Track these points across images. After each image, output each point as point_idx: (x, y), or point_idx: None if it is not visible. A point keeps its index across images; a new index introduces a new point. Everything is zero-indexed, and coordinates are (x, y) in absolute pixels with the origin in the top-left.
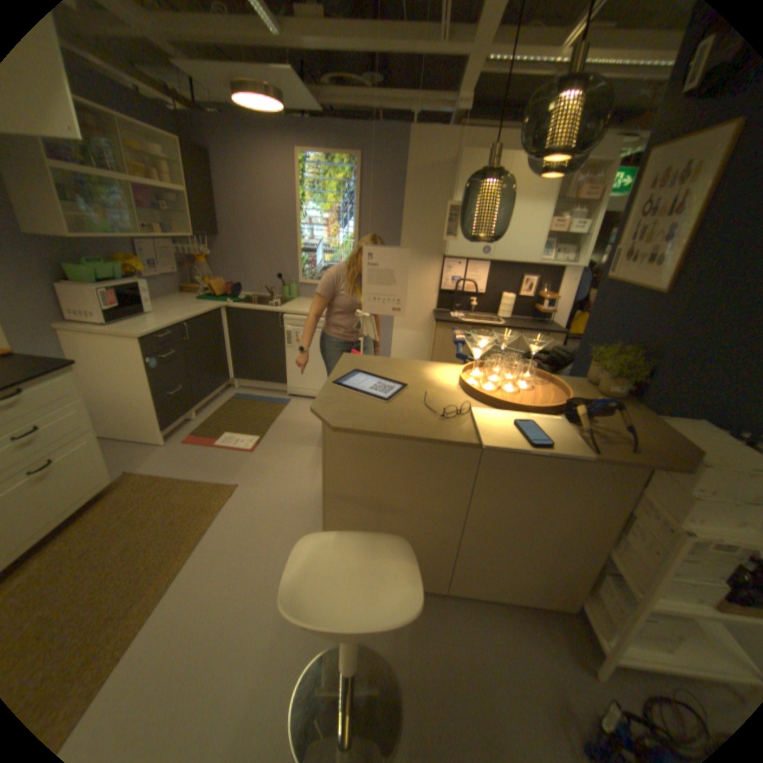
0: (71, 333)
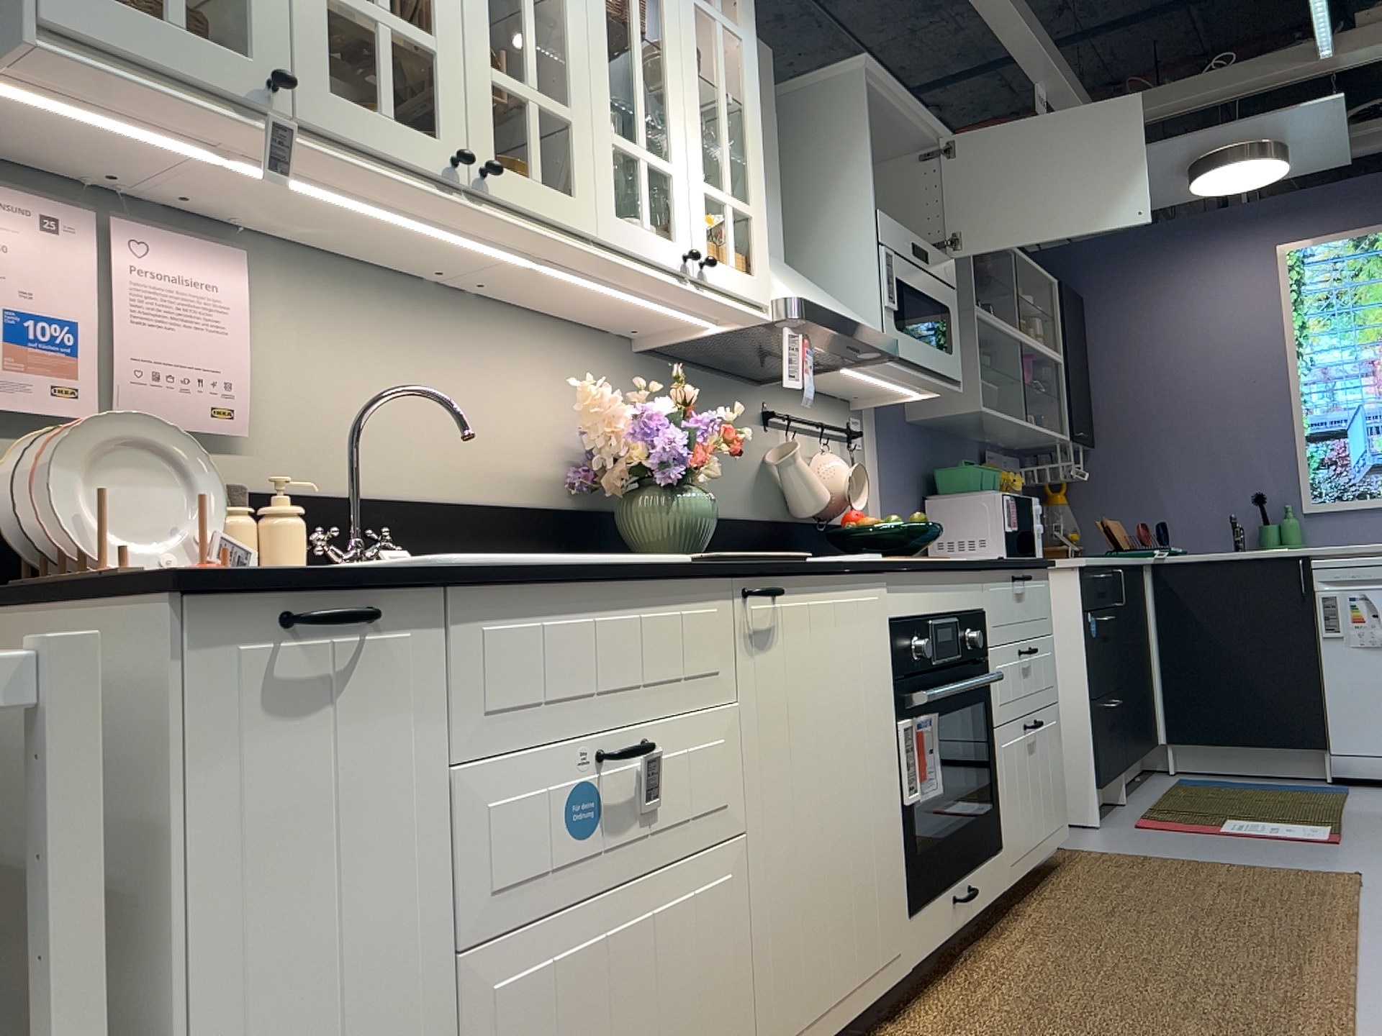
0: None
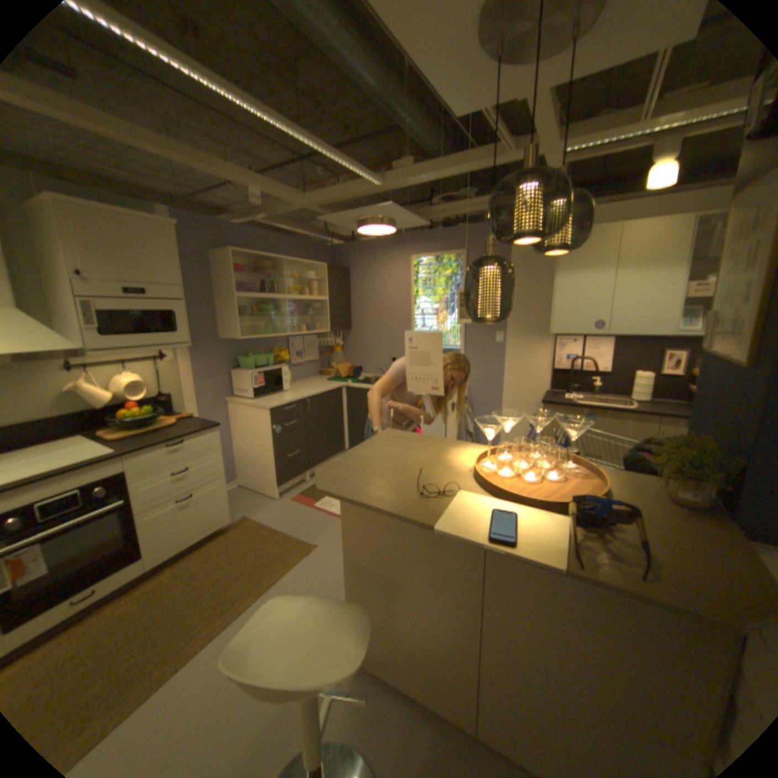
0: (234, 404)
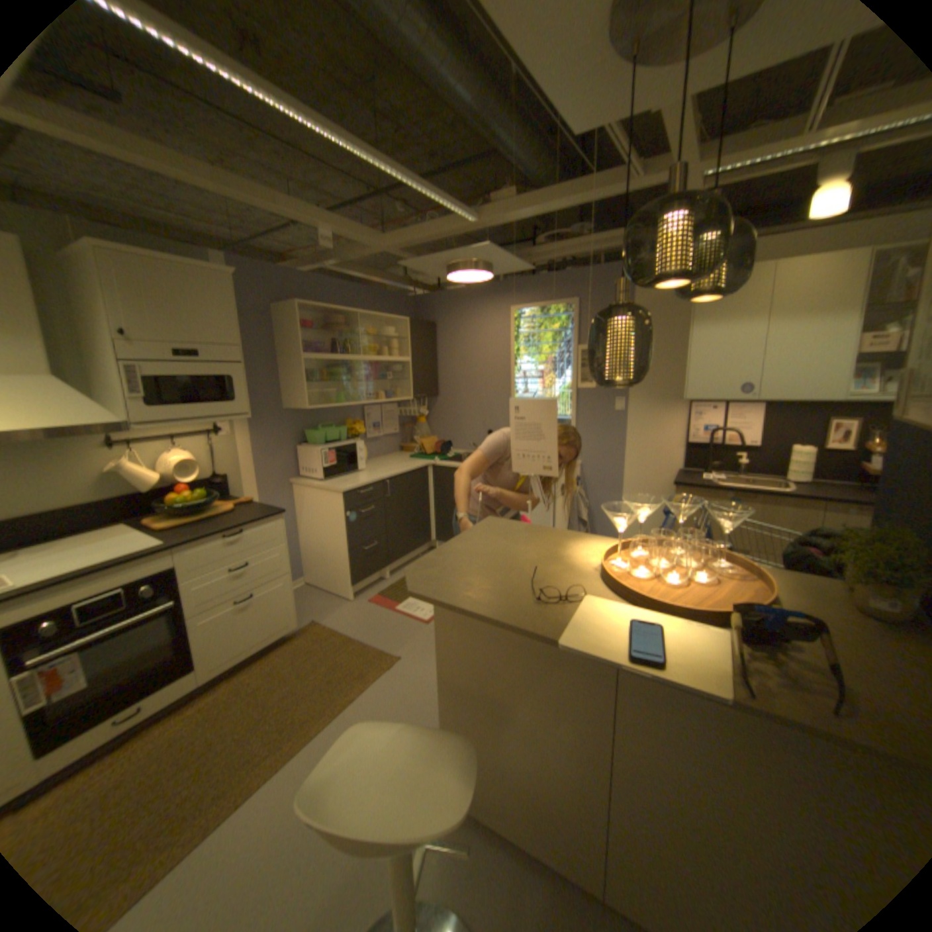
0: (301, 487)
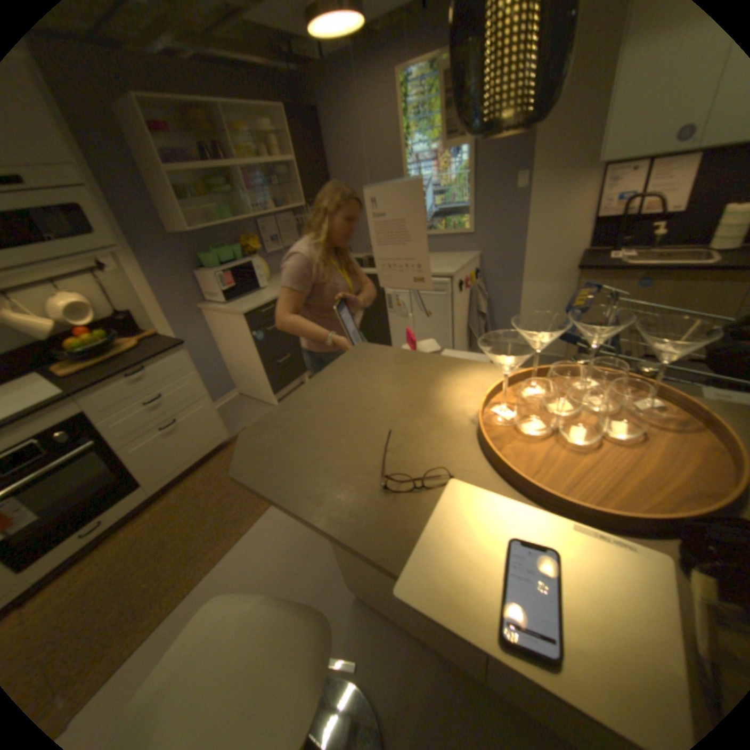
0: (207, 311)
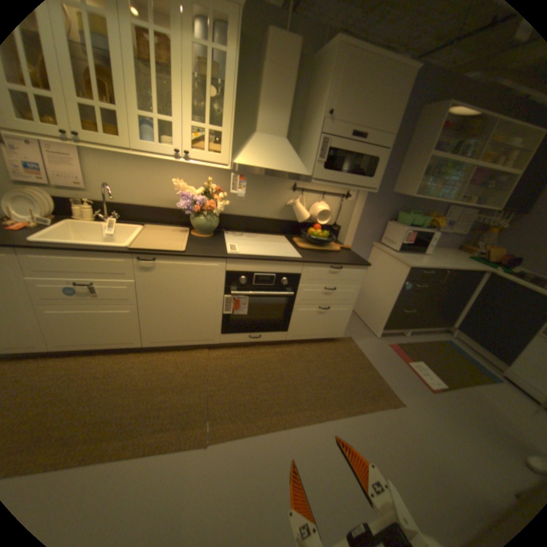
0: (378, 250)
